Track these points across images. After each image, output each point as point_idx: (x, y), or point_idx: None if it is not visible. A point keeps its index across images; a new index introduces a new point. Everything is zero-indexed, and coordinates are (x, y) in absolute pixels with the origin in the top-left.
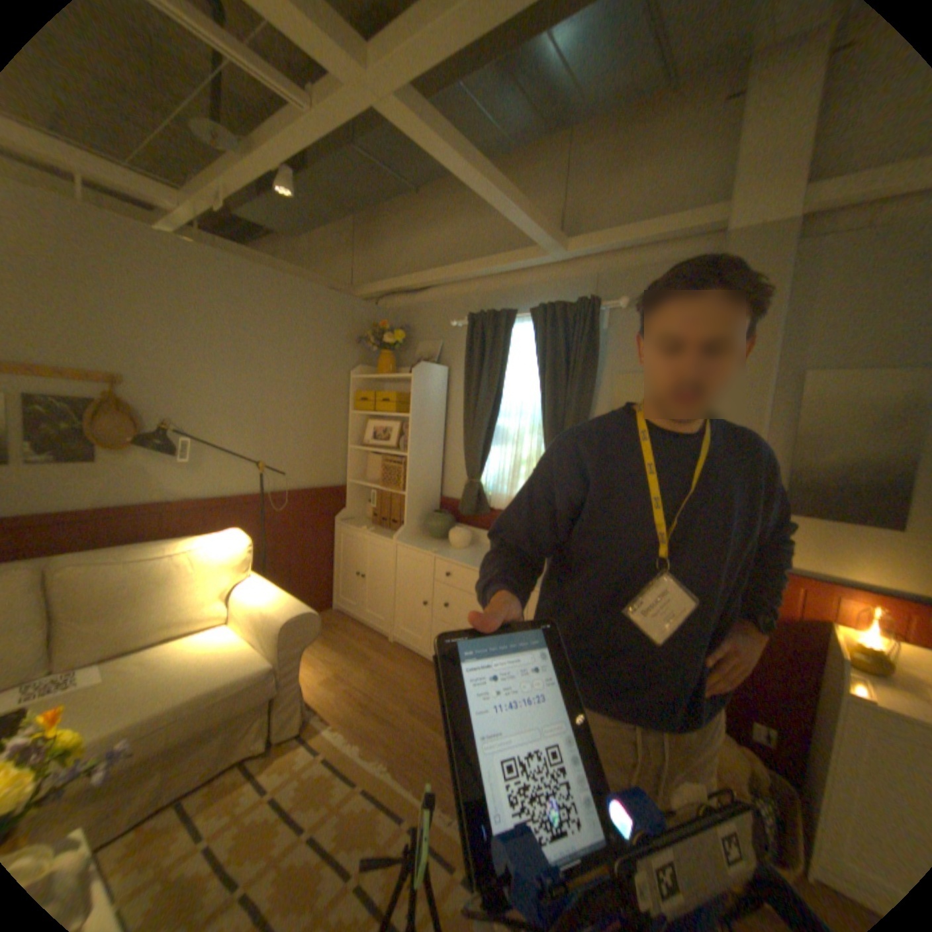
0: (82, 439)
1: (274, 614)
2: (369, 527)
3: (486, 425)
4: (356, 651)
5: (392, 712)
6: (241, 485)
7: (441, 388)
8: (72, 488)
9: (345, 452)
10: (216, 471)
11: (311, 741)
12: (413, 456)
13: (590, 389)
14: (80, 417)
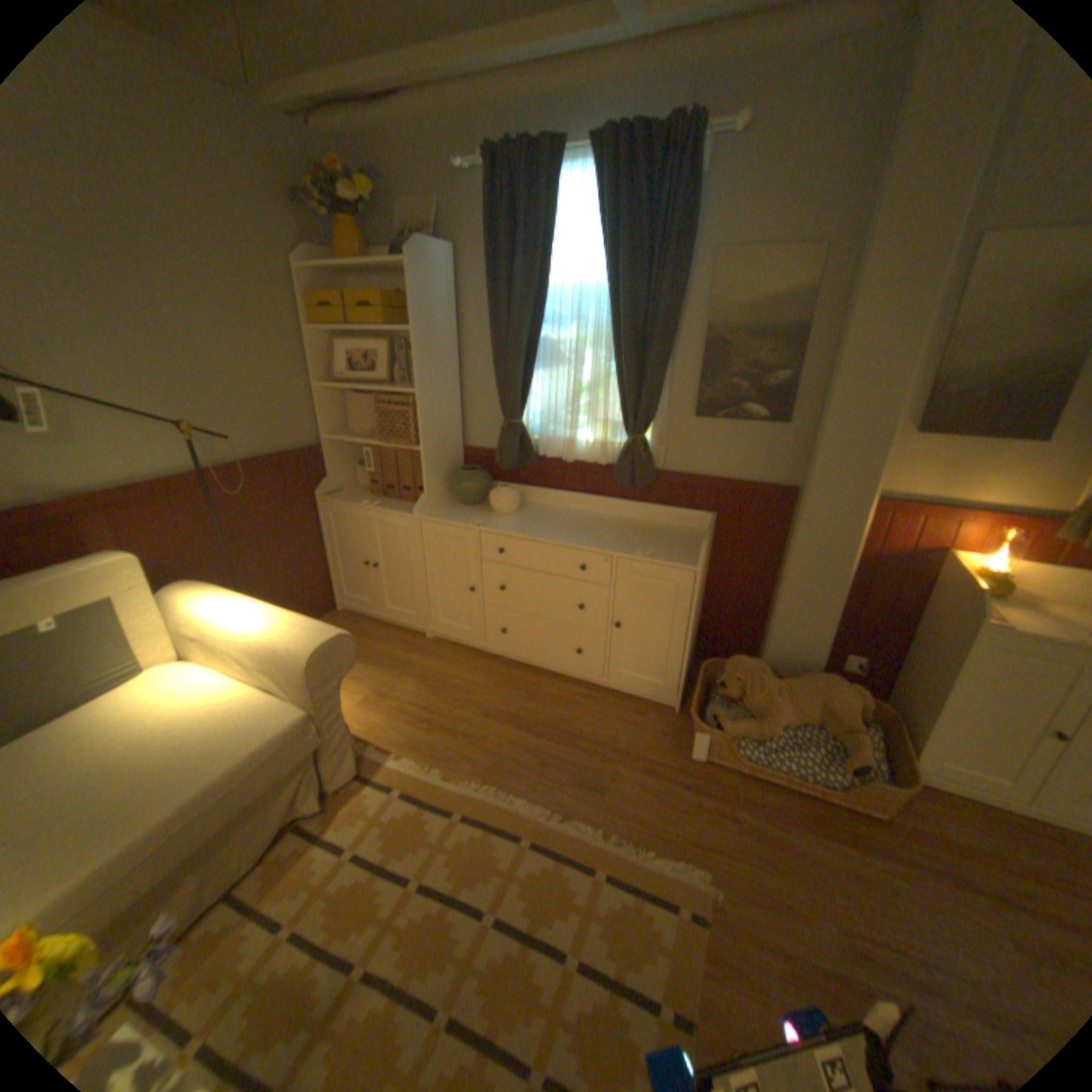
0: None
1: (288, 644)
2: (371, 500)
3: (528, 338)
4: (389, 656)
5: (462, 719)
6: (158, 459)
7: (448, 280)
8: None
9: (309, 393)
10: (106, 441)
11: (375, 776)
12: (424, 392)
13: (685, 274)
14: None
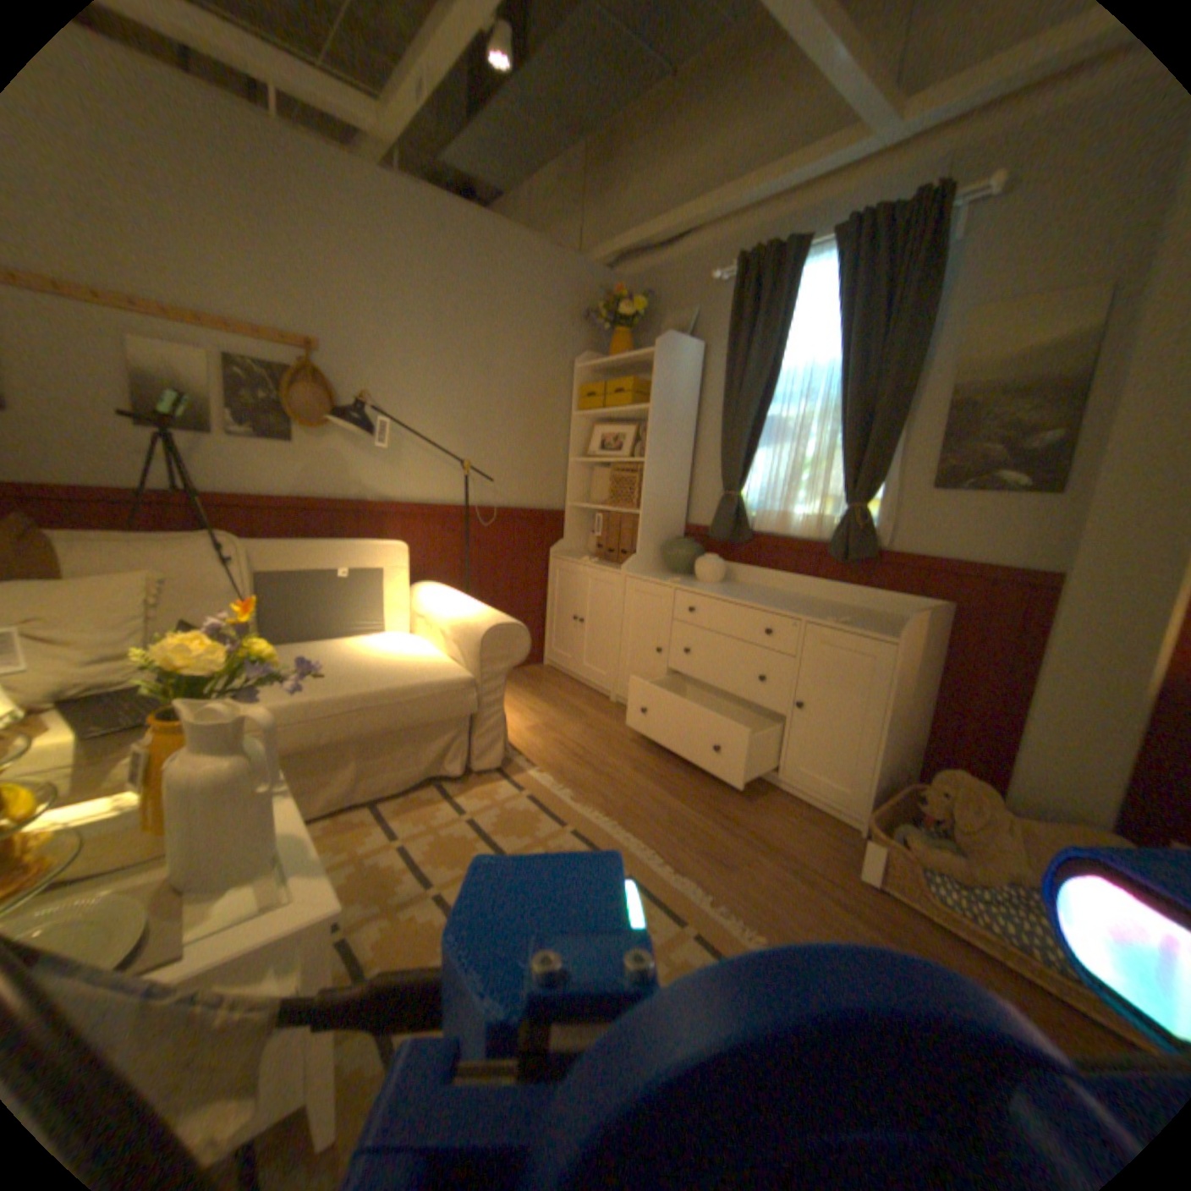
0: (280, 411)
1: (477, 620)
2: (591, 560)
3: (756, 412)
4: (570, 704)
5: (612, 765)
6: (443, 491)
7: (694, 370)
8: (271, 467)
9: (565, 467)
10: (416, 469)
11: (515, 777)
12: (652, 461)
13: (925, 334)
14: (278, 385)
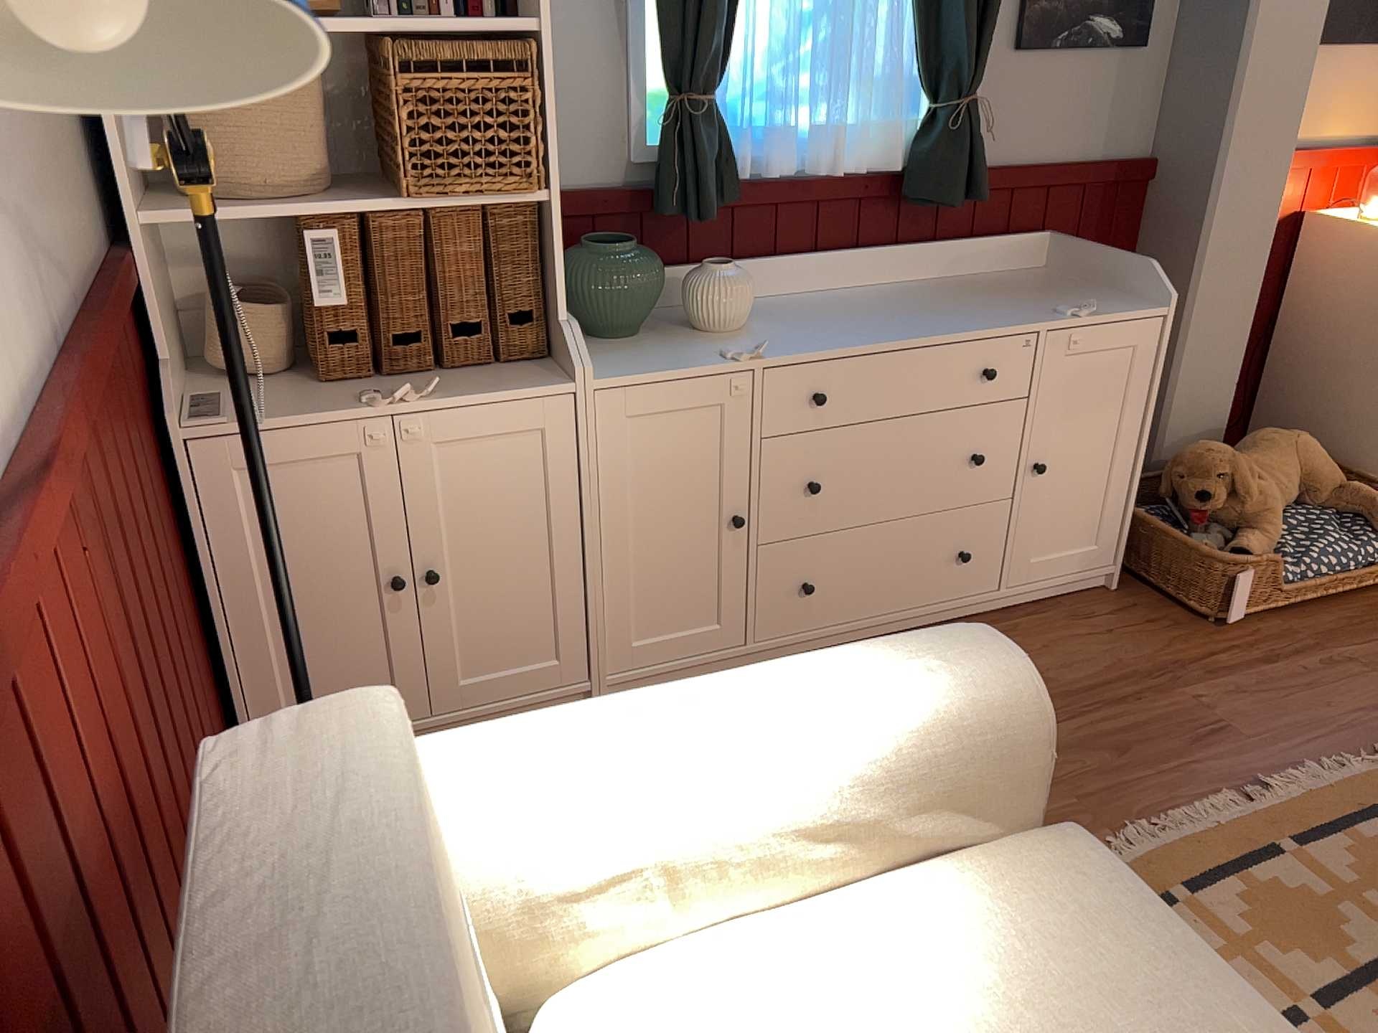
0: None
1: (954, 699)
2: (361, 392)
3: None
4: None
5: None
6: None
7: None
8: None
9: None
10: None
11: None
12: (542, 28)
13: None
14: None
